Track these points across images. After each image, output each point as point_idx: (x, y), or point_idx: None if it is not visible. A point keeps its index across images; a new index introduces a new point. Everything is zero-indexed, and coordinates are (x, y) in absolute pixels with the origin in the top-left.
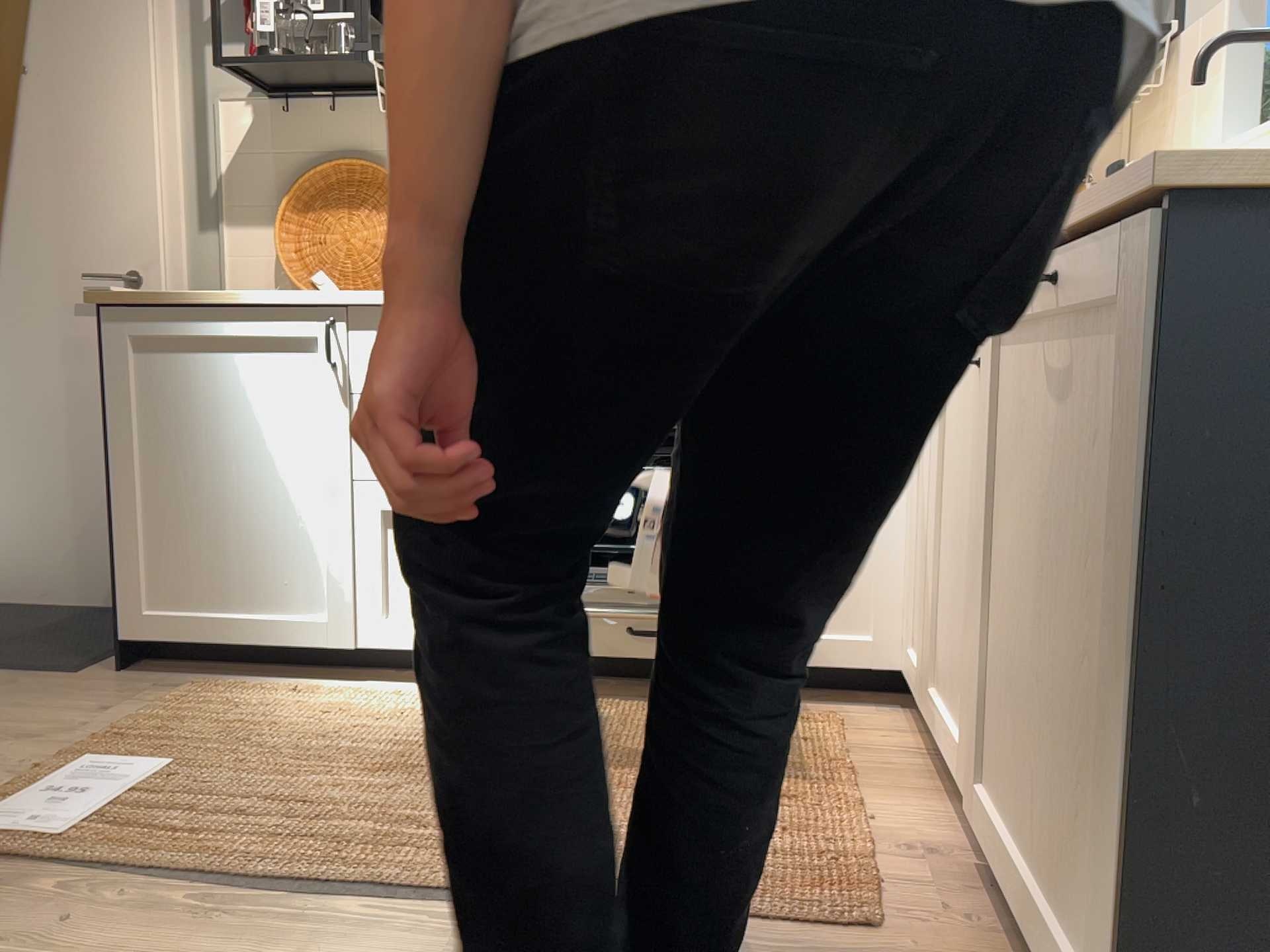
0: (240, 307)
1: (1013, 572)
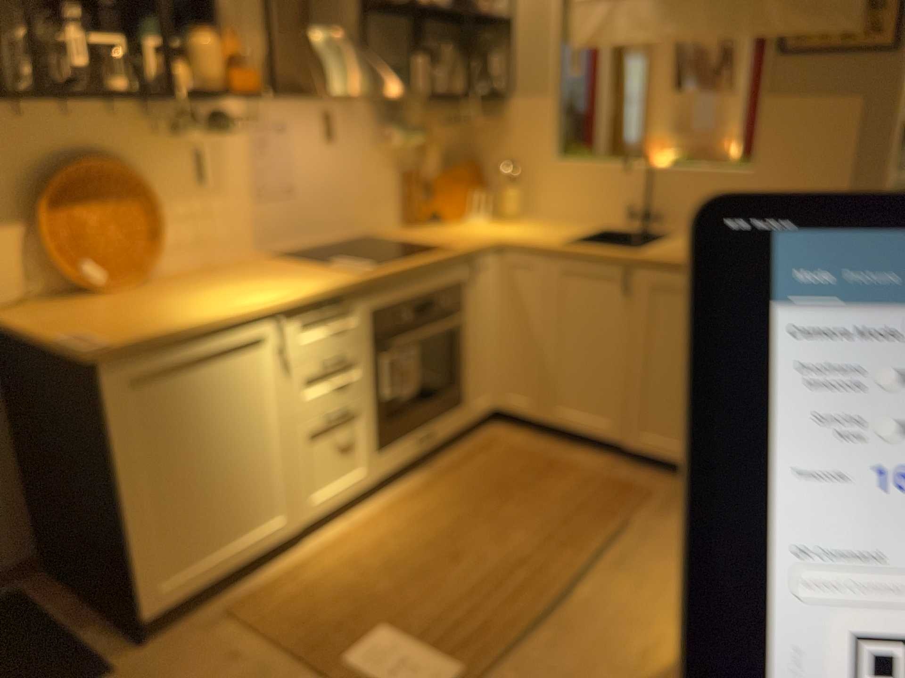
0: (212, 328)
1: (661, 364)
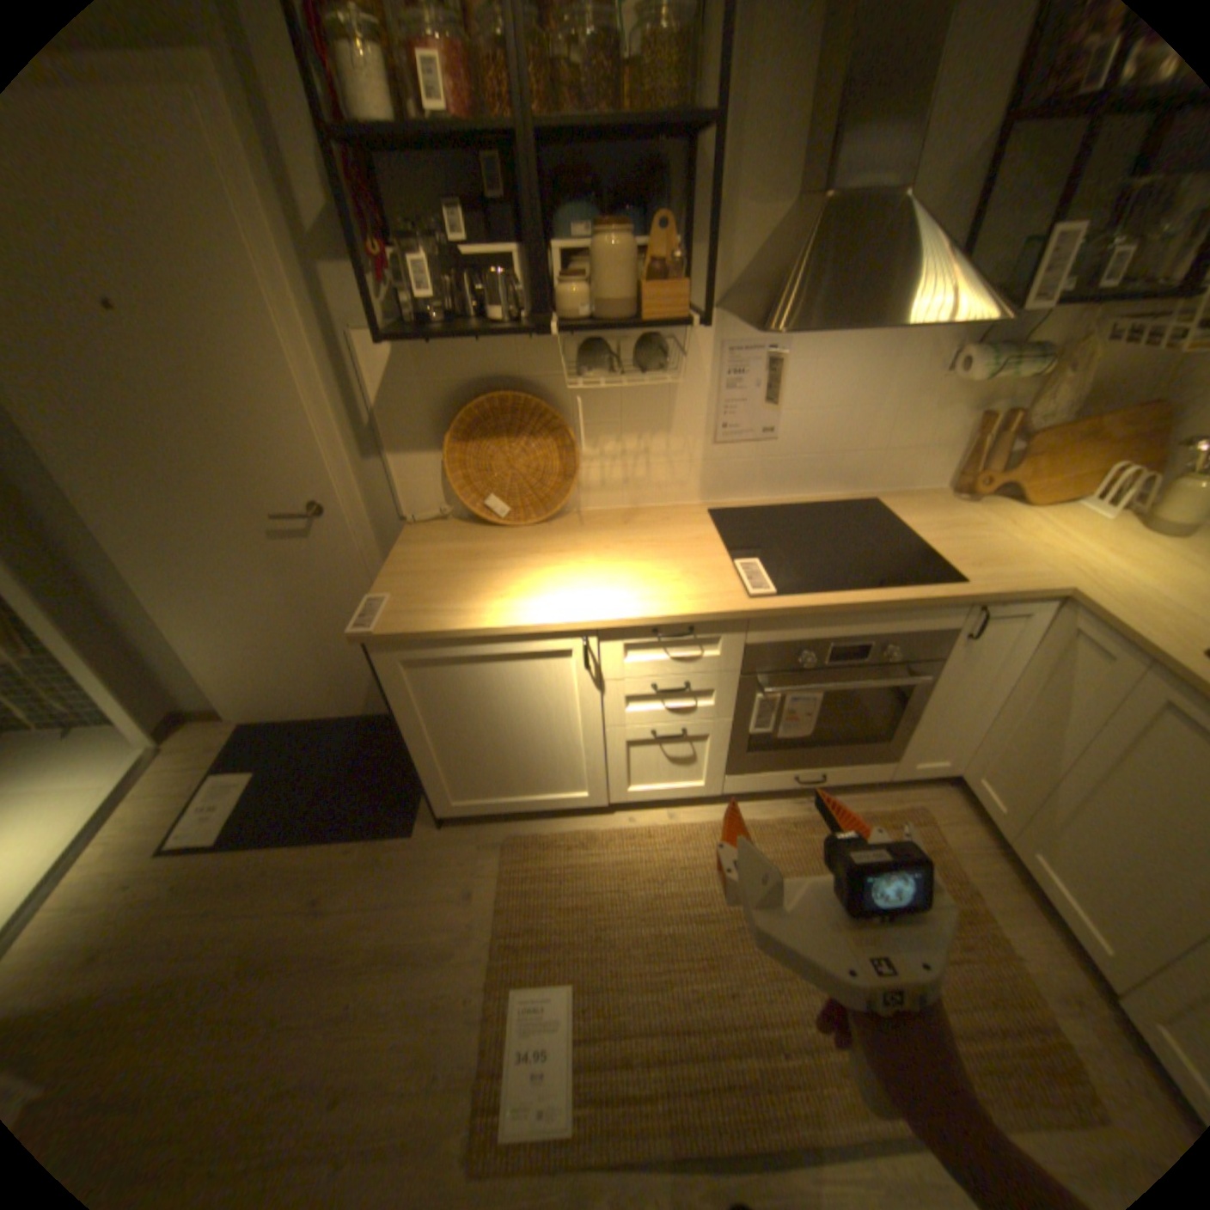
0: (500, 631)
1: None
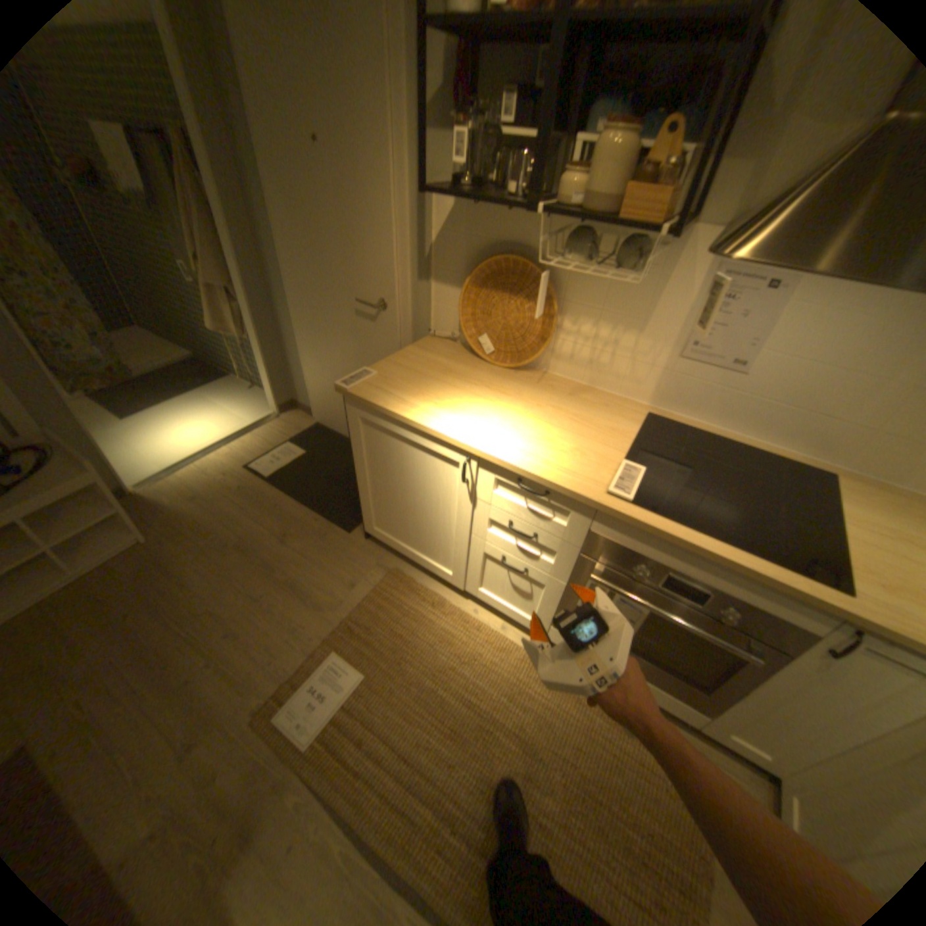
0: (417, 427)
1: None
